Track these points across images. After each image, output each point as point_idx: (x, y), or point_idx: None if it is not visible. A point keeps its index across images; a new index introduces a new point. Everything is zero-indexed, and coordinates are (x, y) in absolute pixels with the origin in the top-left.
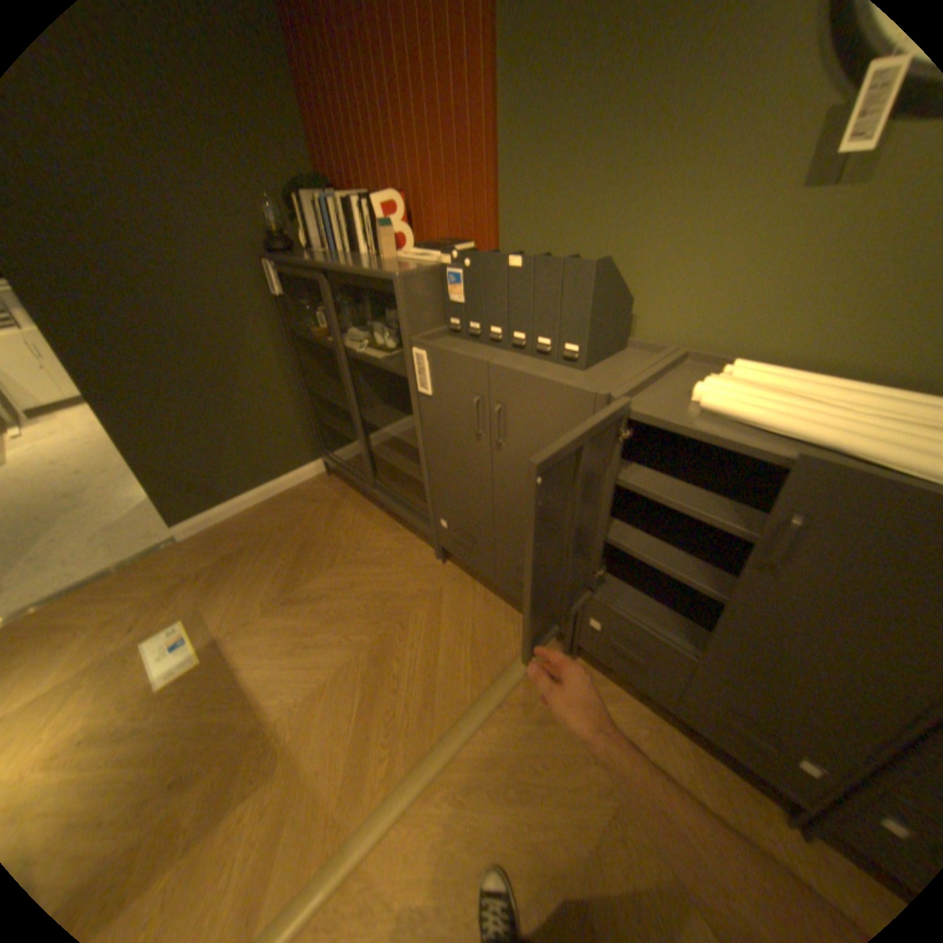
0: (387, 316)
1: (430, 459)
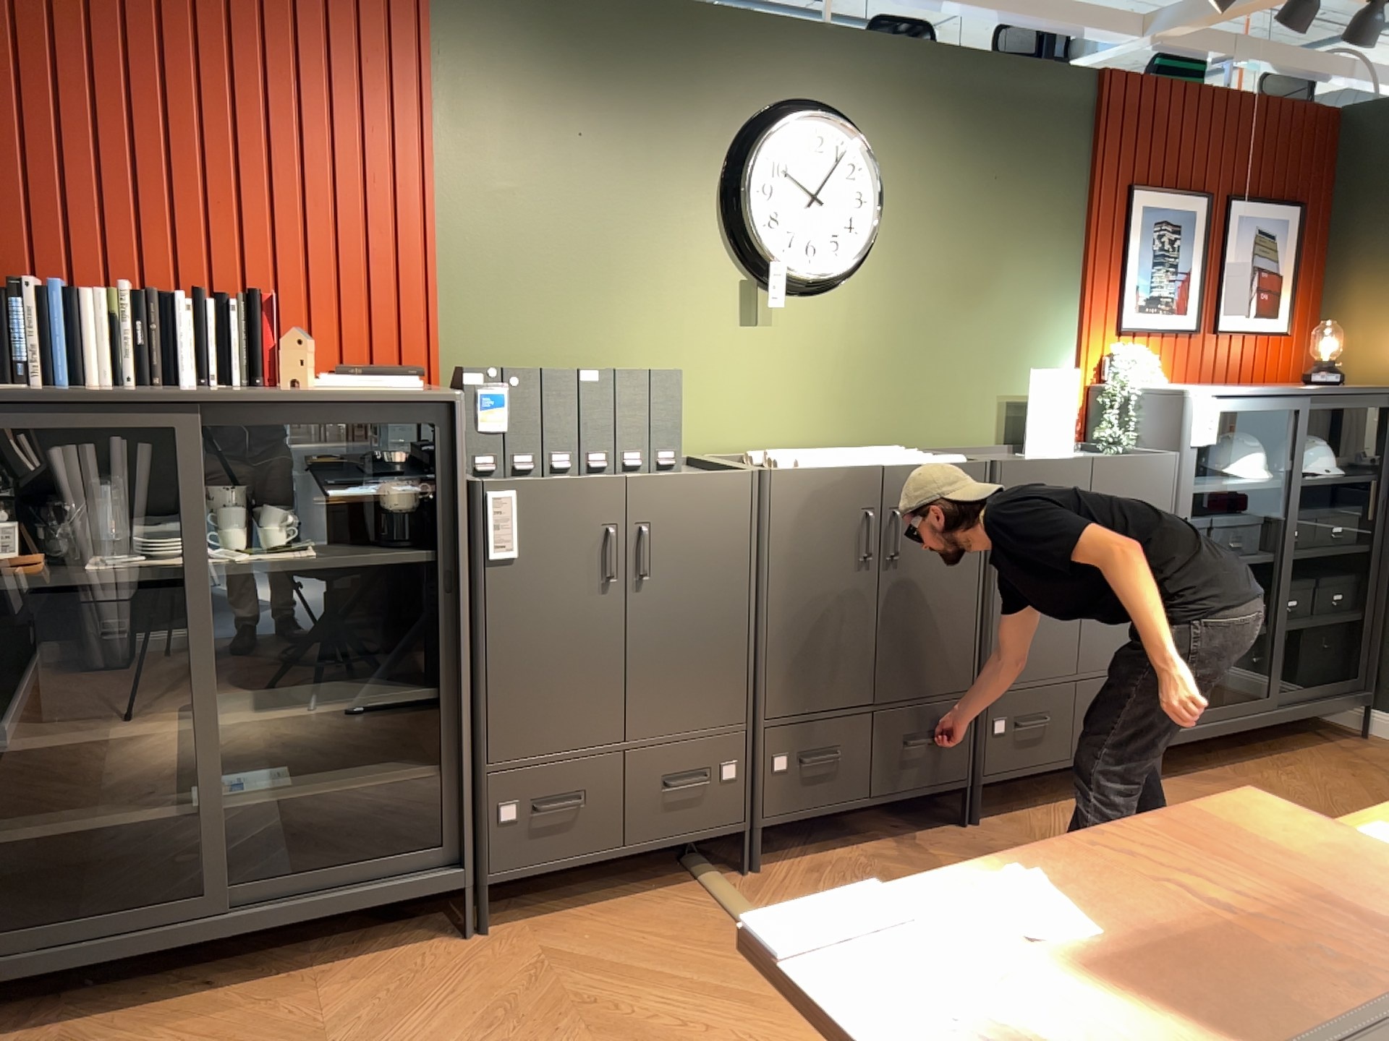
0: (216, 501)
1: (485, 687)
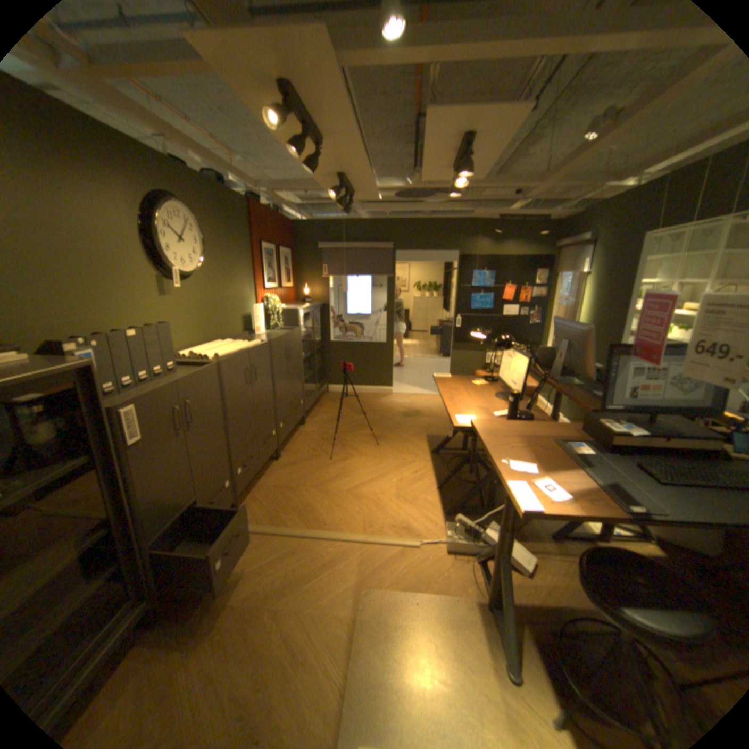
0: None
1: (139, 509)
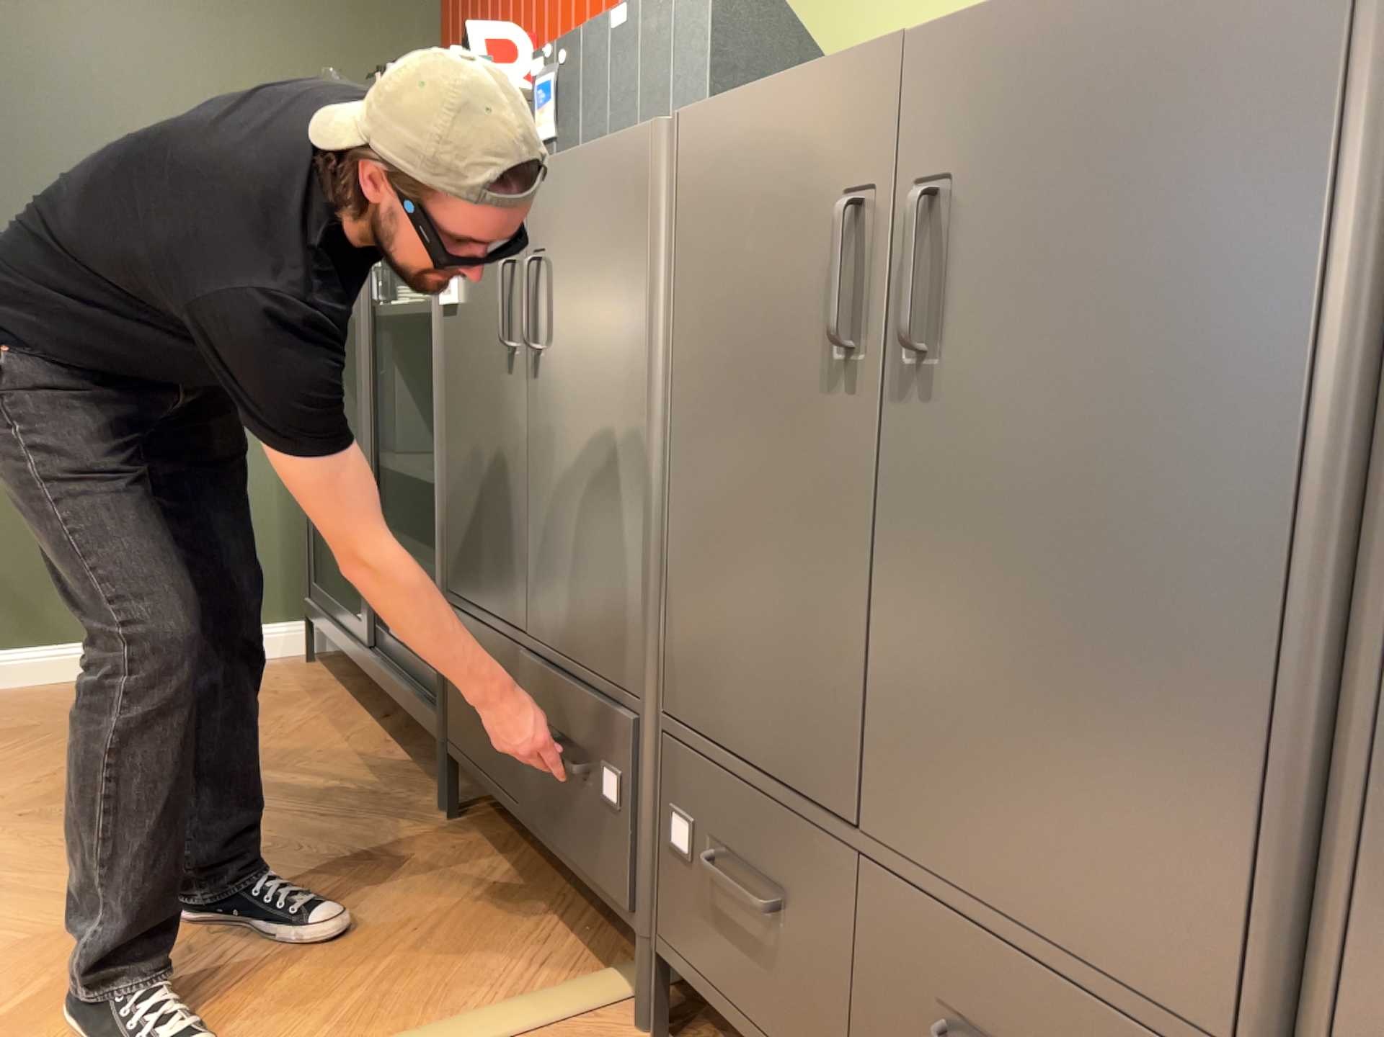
0: None
1: (445, 482)
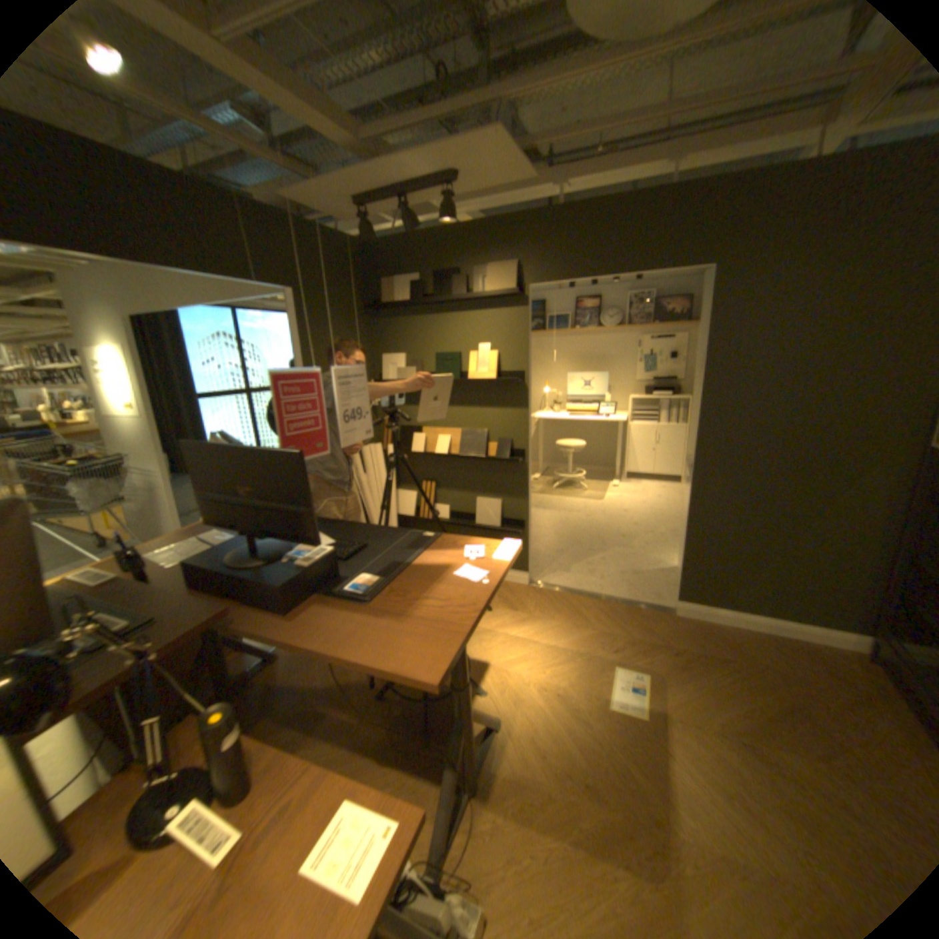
0: None
1: None
